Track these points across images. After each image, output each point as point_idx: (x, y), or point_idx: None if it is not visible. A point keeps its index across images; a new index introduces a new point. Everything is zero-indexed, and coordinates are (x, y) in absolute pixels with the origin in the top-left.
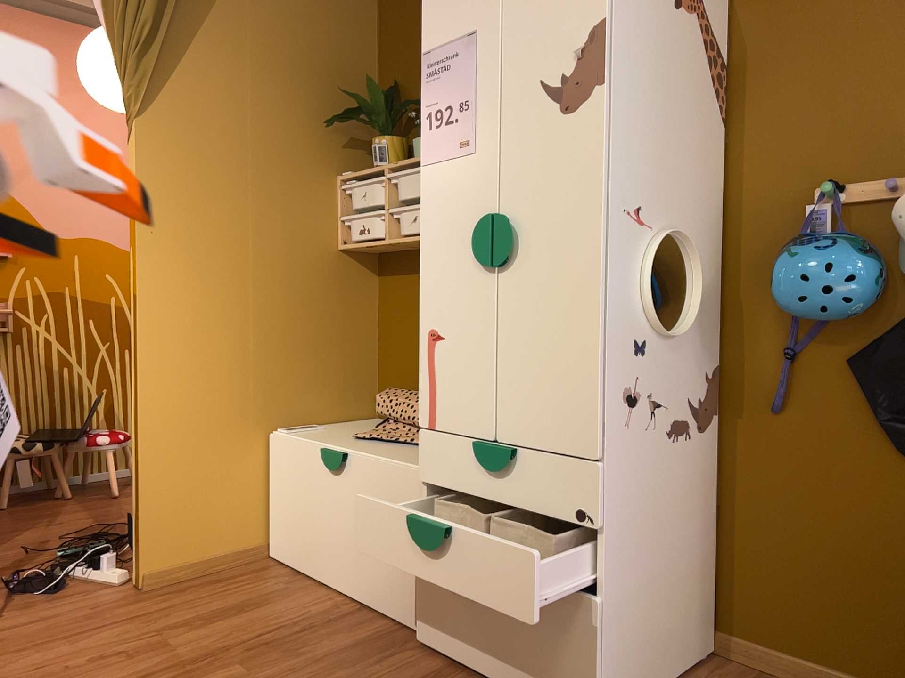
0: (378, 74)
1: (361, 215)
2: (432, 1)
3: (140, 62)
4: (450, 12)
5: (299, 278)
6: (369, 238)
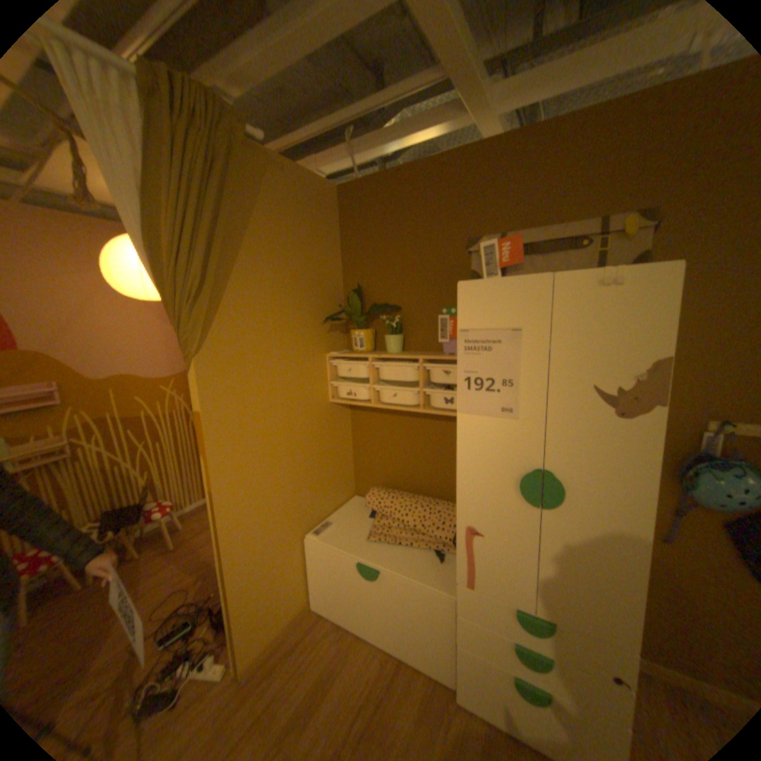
0: (342, 276)
1: (349, 384)
2: (470, 290)
3: (189, 310)
4: (490, 303)
5: (311, 431)
6: (356, 400)
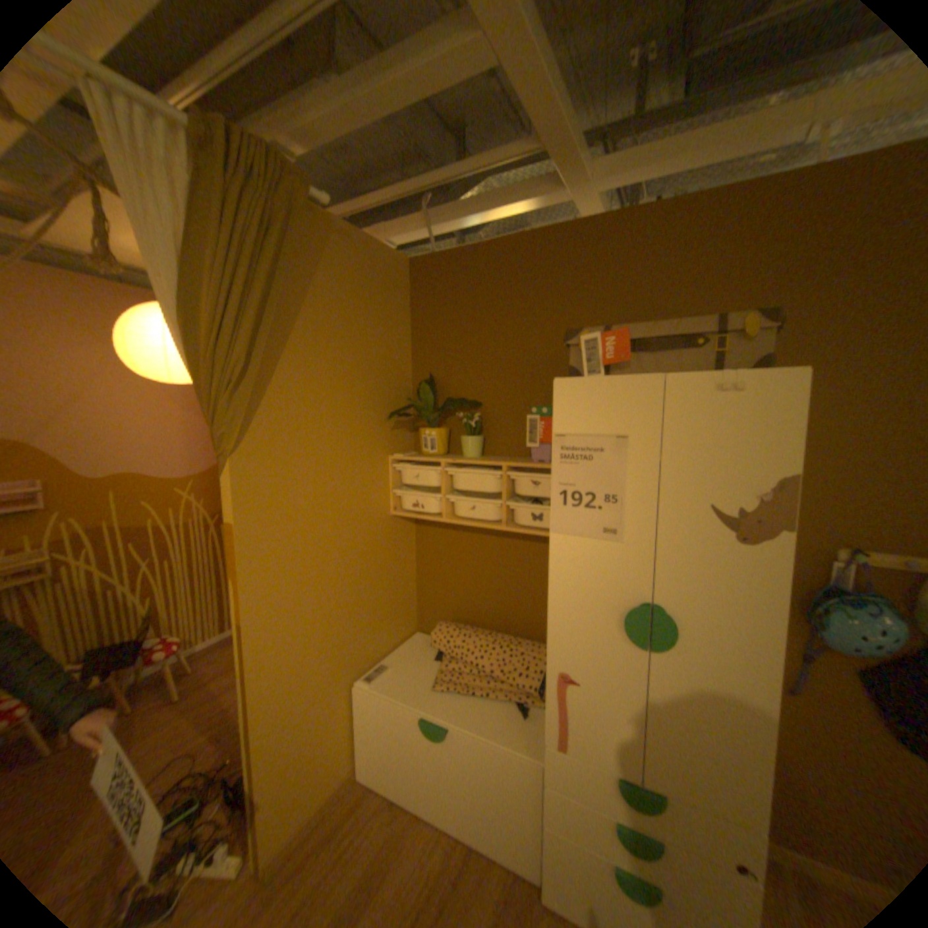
0: (411, 363)
1: (416, 494)
2: (568, 388)
3: (229, 398)
4: (592, 405)
5: (366, 550)
6: (424, 513)
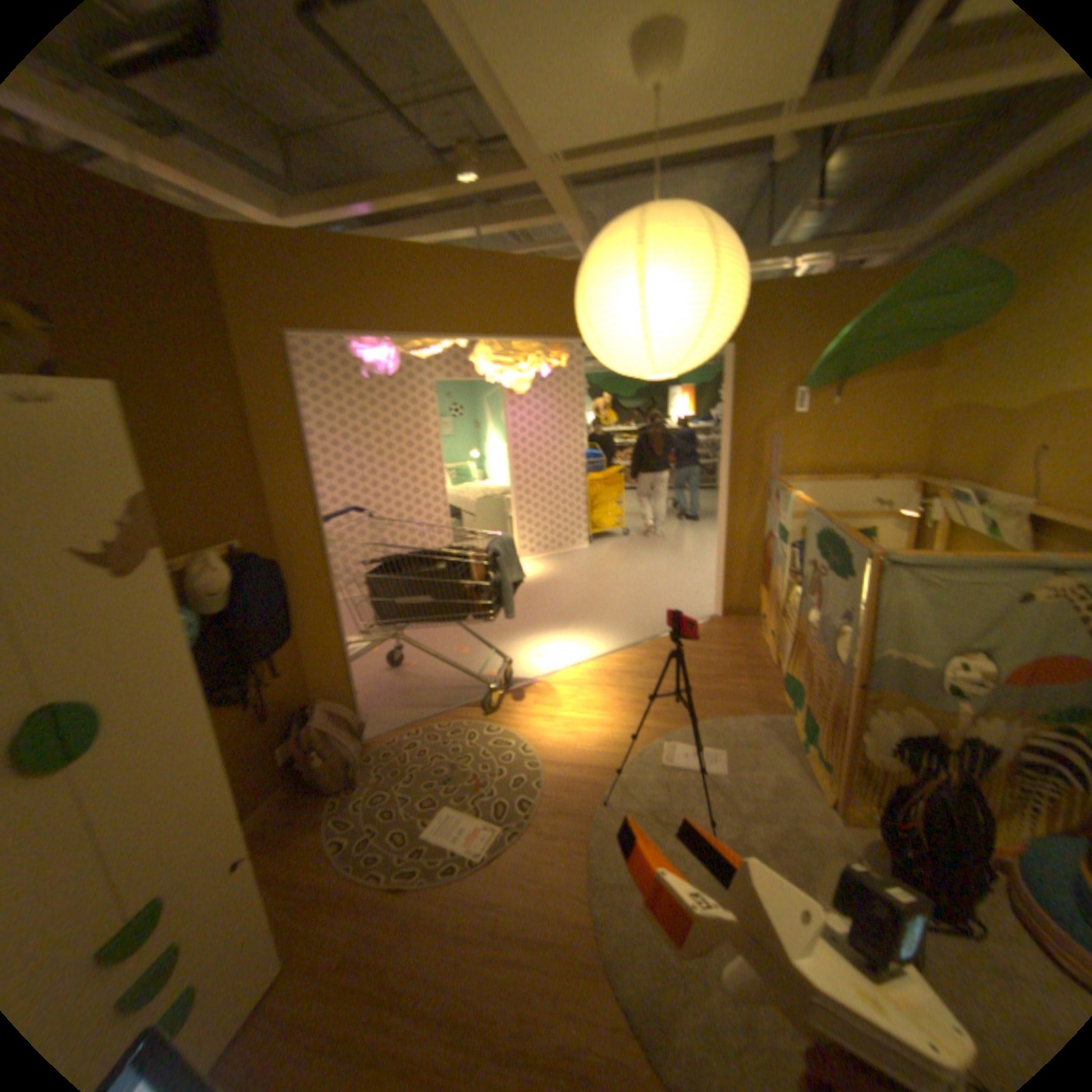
0: None
1: None
2: None
3: None
4: None
5: None
6: None
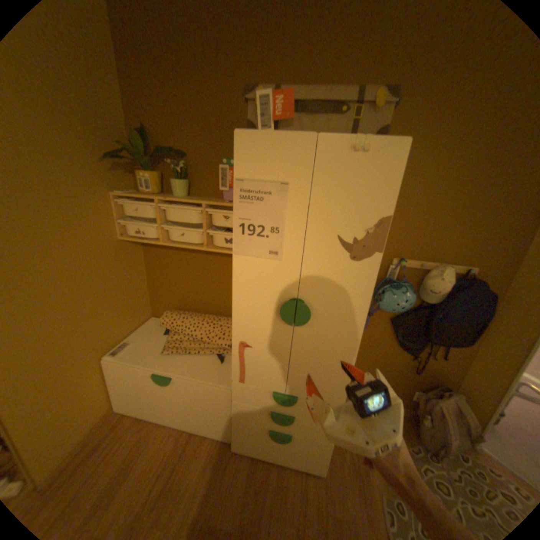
0: (123, 111)
1: (137, 224)
2: (246, 140)
3: None
4: (263, 156)
5: (98, 267)
6: (145, 239)
